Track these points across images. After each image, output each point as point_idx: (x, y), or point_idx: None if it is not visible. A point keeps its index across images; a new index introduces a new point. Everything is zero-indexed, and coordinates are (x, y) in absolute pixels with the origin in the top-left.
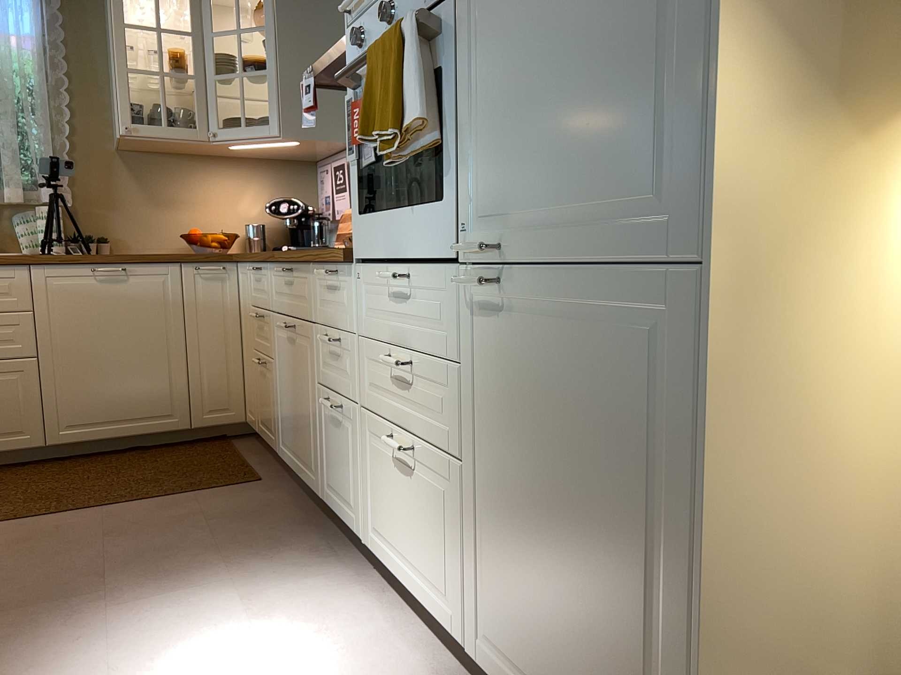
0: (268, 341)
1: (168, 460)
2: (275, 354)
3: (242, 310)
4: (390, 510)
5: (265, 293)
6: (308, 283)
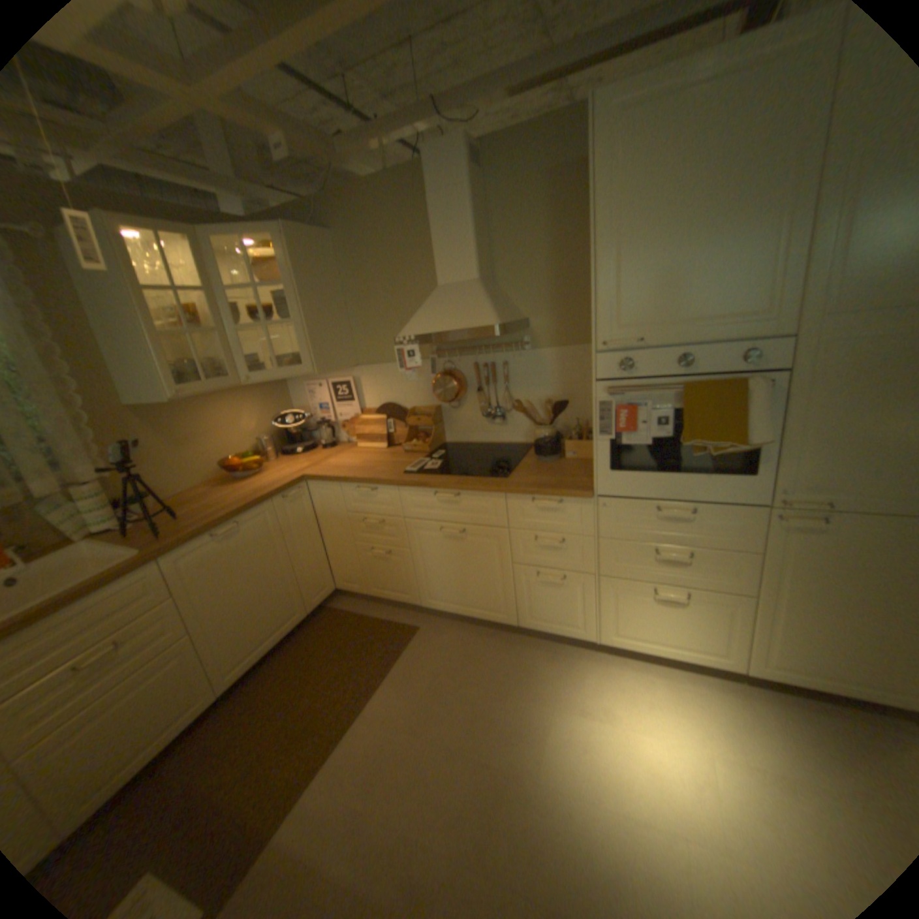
0: (395, 537)
1: (318, 648)
2: (414, 546)
3: (313, 514)
4: (643, 623)
5: (388, 505)
6: (494, 504)
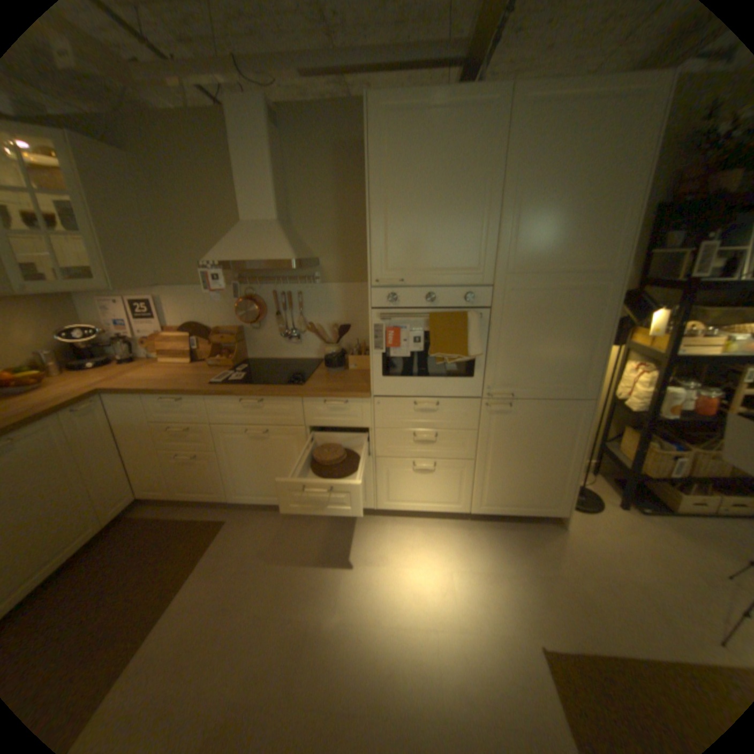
0: (200, 442)
1: (117, 557)
2: (220, 449)
3: (109, 427)
4: (406, 488)
5: (194, 414)
6: (293, 407)
